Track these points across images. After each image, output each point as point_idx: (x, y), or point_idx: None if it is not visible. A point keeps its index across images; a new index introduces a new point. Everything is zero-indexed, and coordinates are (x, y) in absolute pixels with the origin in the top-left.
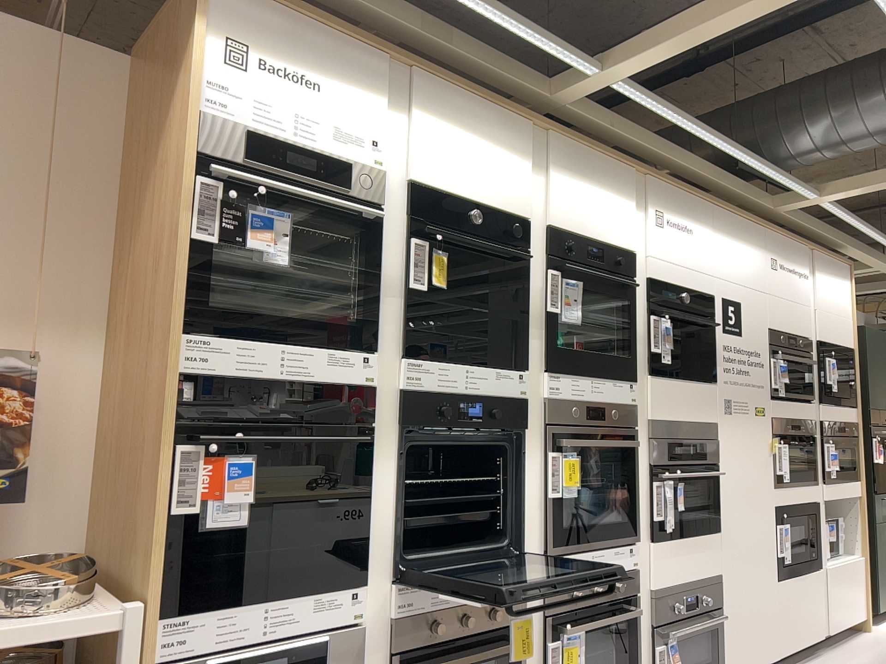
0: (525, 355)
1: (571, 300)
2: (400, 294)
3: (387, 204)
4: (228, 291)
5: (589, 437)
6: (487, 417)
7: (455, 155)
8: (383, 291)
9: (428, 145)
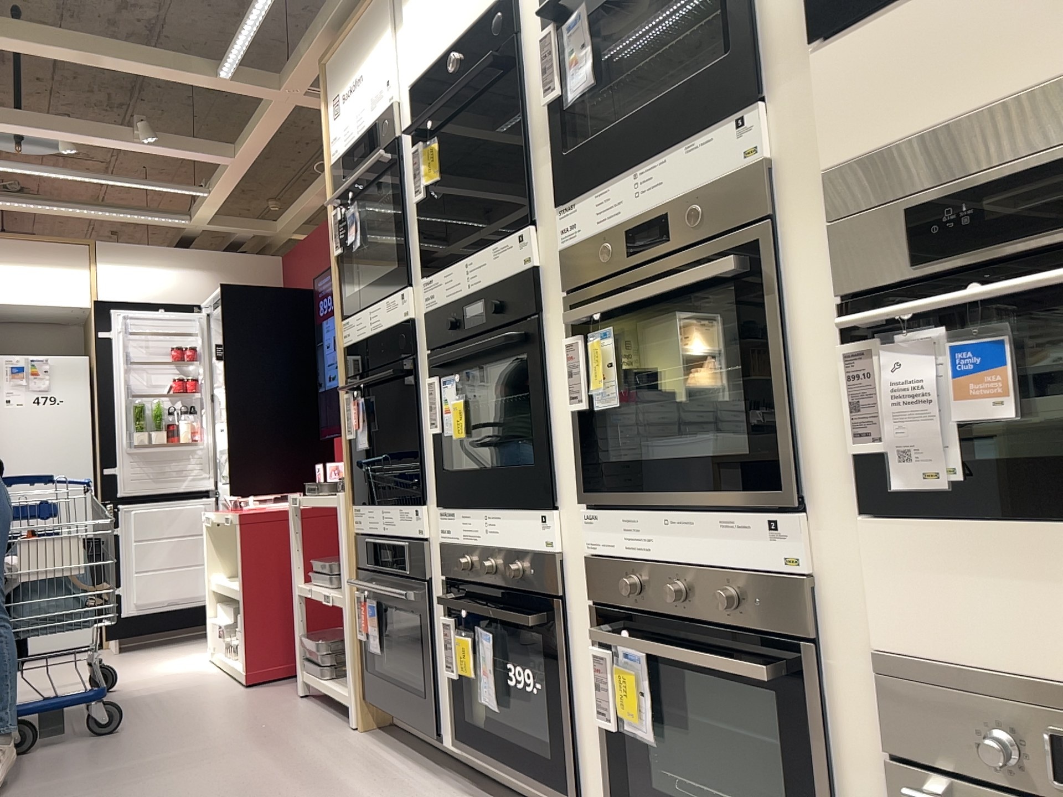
0: (535, 197)
1: (578, 48)
2: (417, 214)
3: (399, 129)
4: (362, 279)
5: (621, 294)
6: (489, 316)
7: (430, 8)
8: (407, 221)
9: (411, 30)
